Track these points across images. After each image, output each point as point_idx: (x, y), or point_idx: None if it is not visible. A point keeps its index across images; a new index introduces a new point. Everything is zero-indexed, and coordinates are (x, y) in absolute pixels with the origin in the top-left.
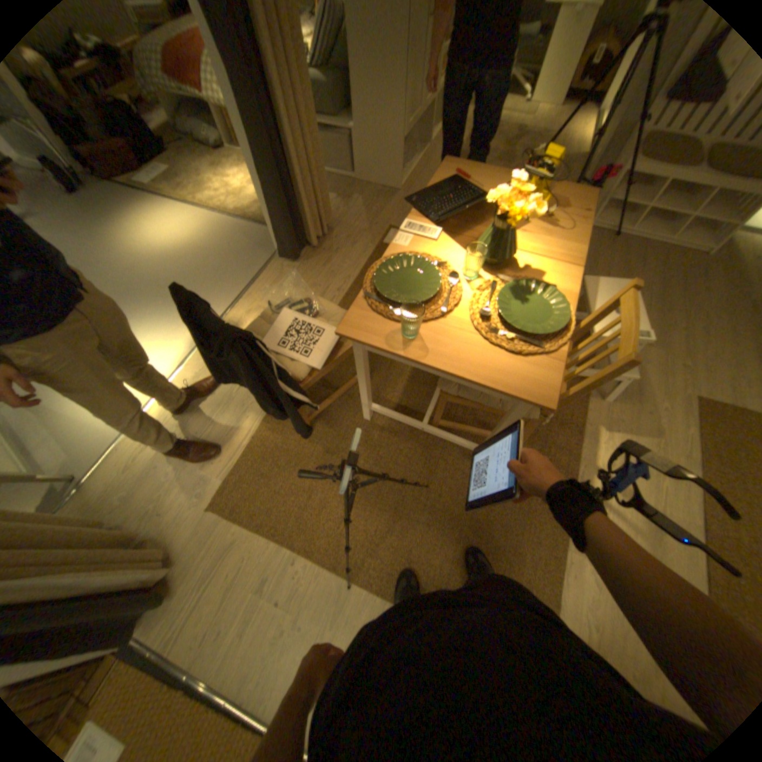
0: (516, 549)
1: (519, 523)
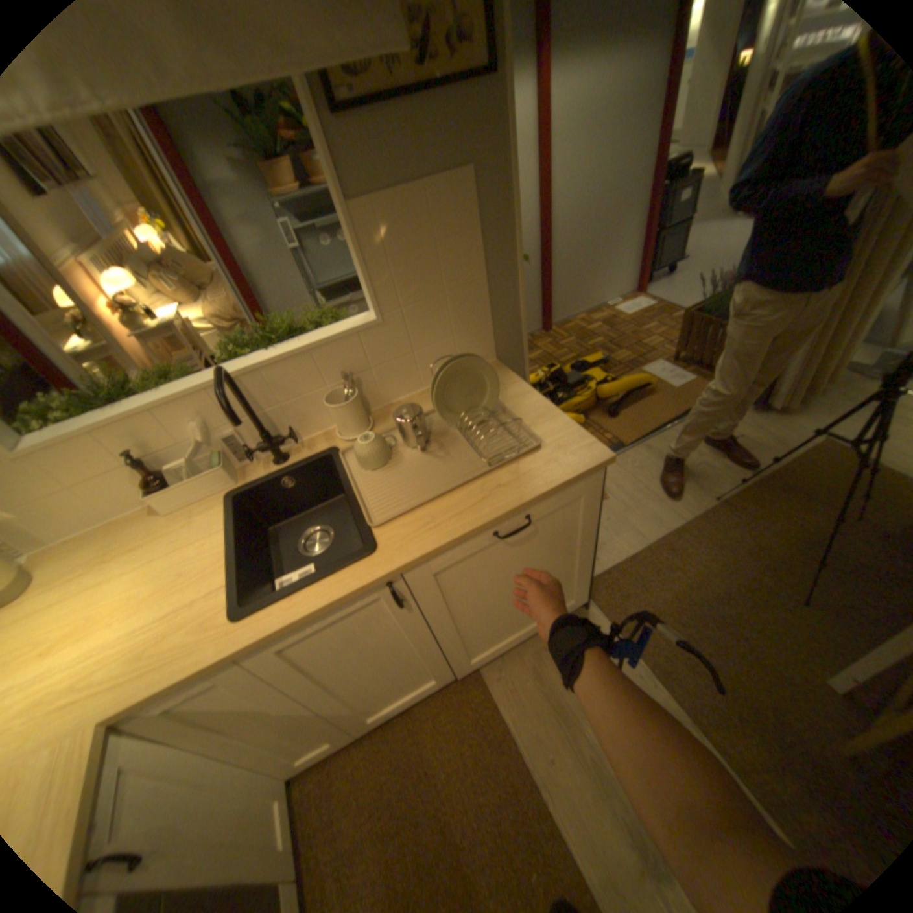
0: (699, 644)
1: (727, 671)
